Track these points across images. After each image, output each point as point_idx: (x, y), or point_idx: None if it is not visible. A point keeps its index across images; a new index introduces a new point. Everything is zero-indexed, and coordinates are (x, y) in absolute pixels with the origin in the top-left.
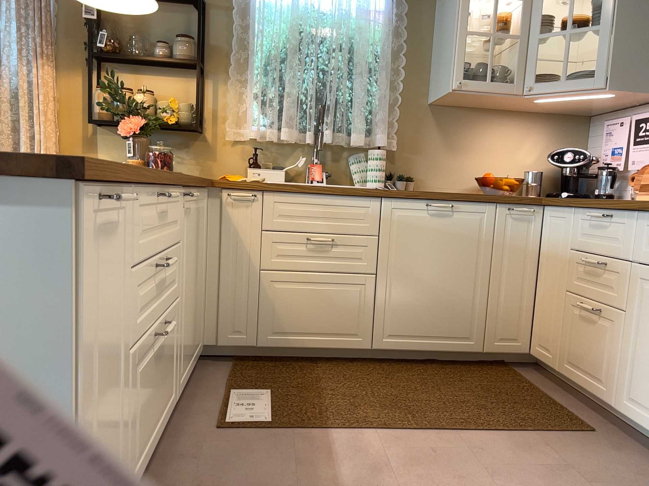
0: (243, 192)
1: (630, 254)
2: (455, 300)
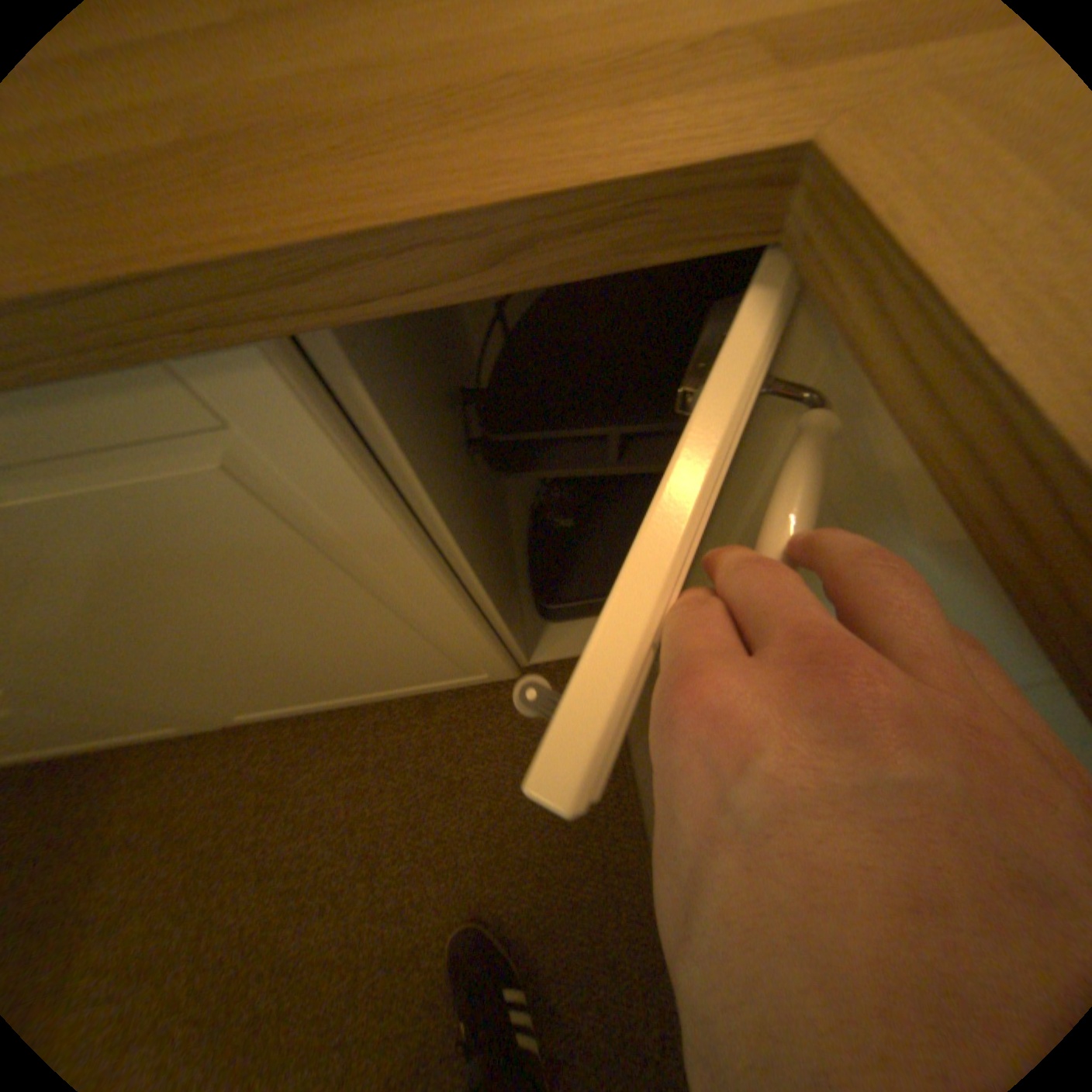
0: None
1: None
2: (368, 660)
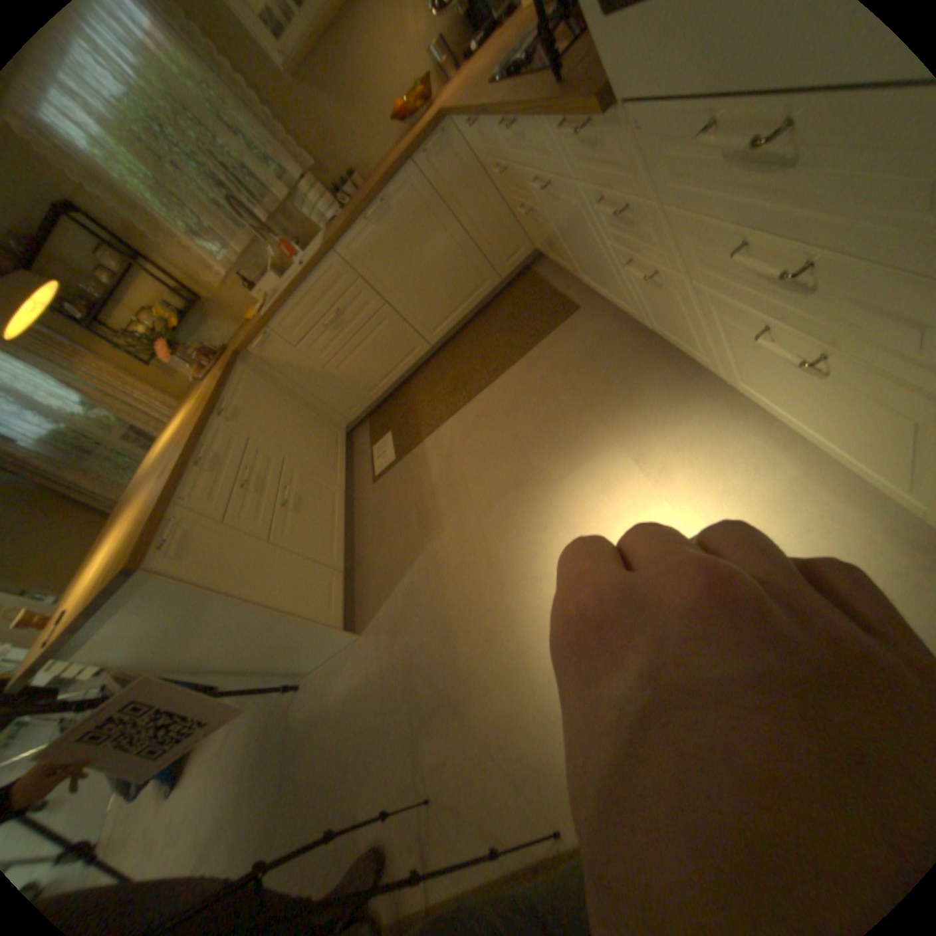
0: (259, 337)
1: (507, 154)
2: (452, 265)
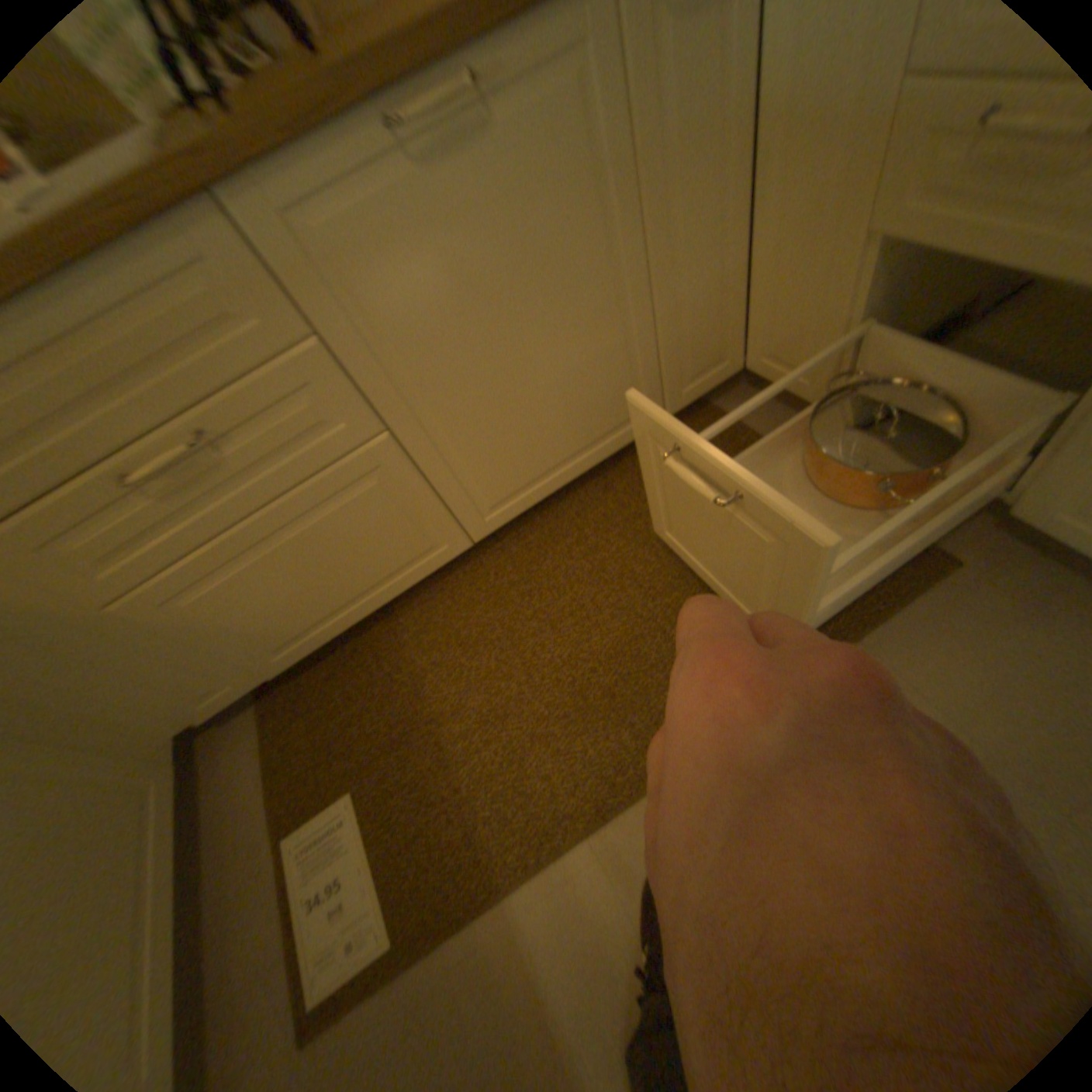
0: None
1: None
2: (586, 367)
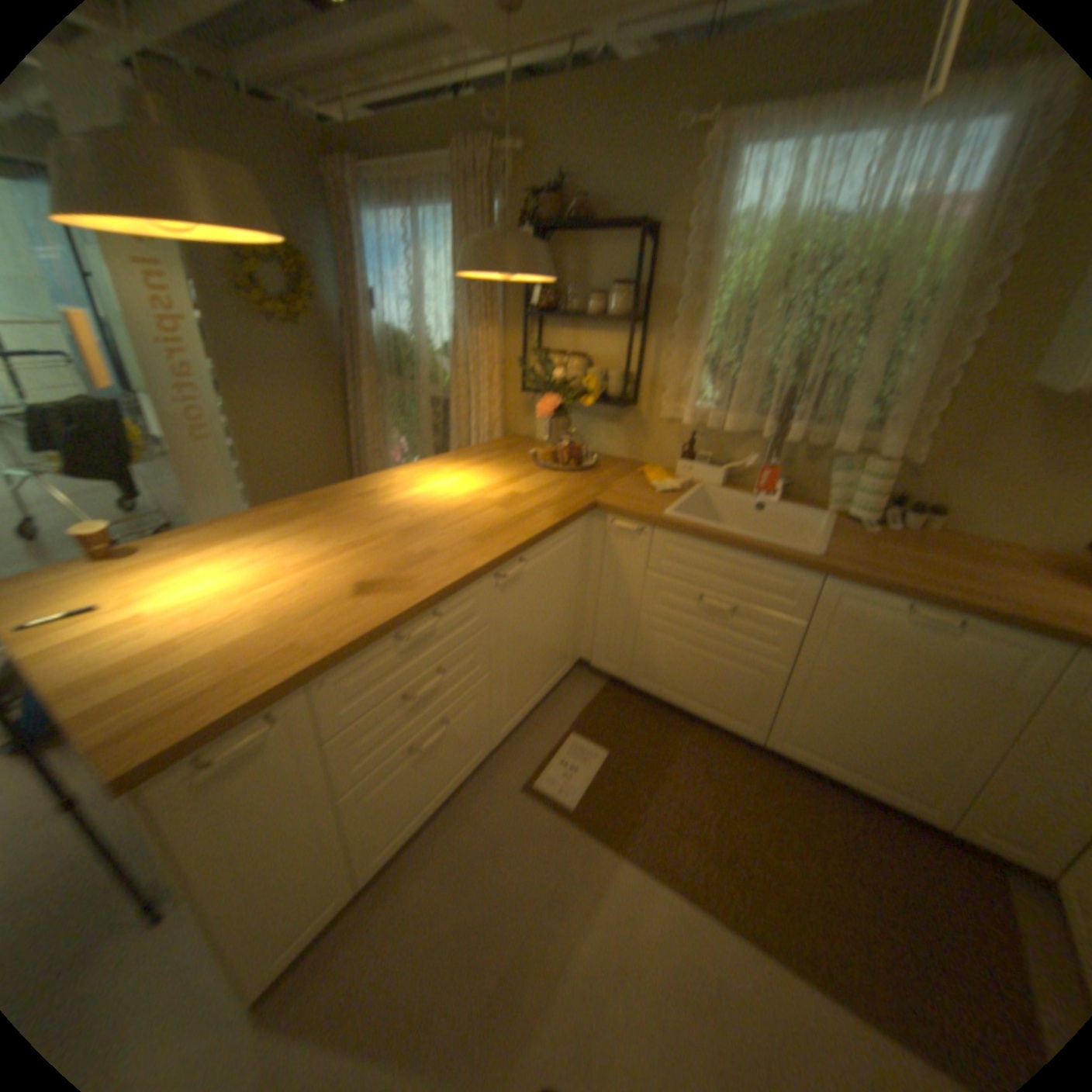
0: (630, 523)
1: None
2: (920, 752)
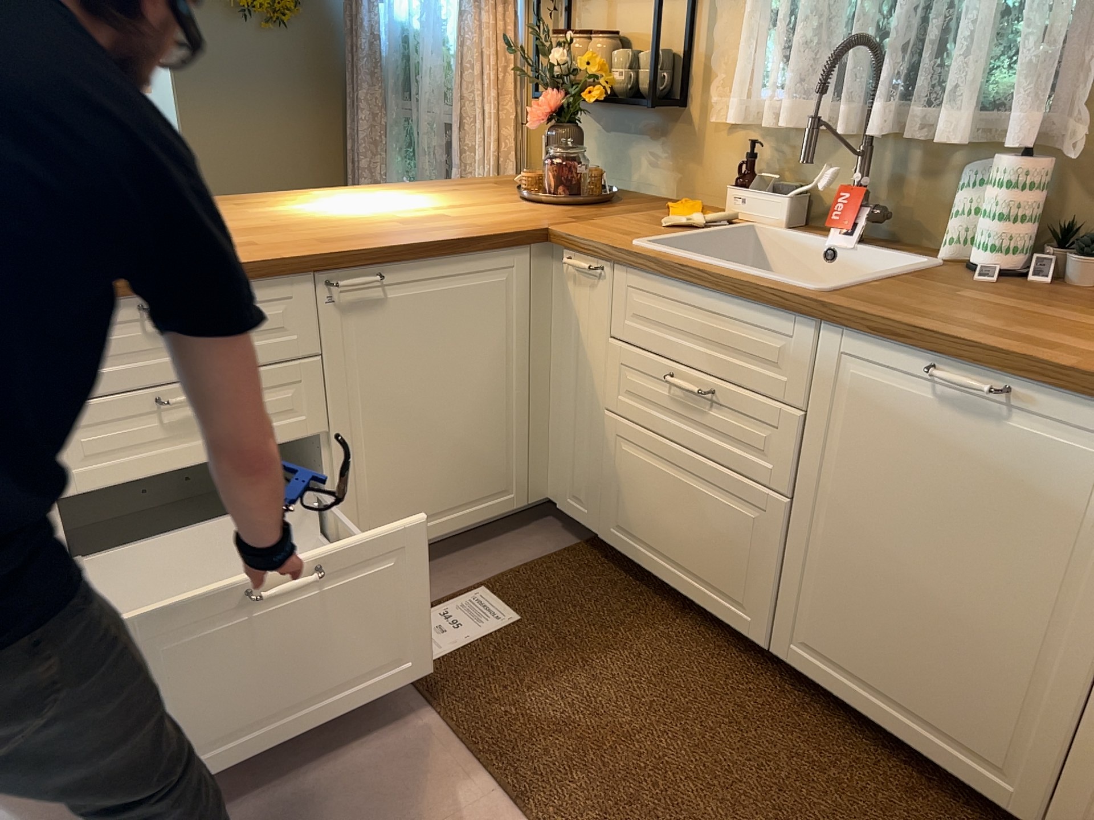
0: (589, 257)
1: None
2: (973, 654)
